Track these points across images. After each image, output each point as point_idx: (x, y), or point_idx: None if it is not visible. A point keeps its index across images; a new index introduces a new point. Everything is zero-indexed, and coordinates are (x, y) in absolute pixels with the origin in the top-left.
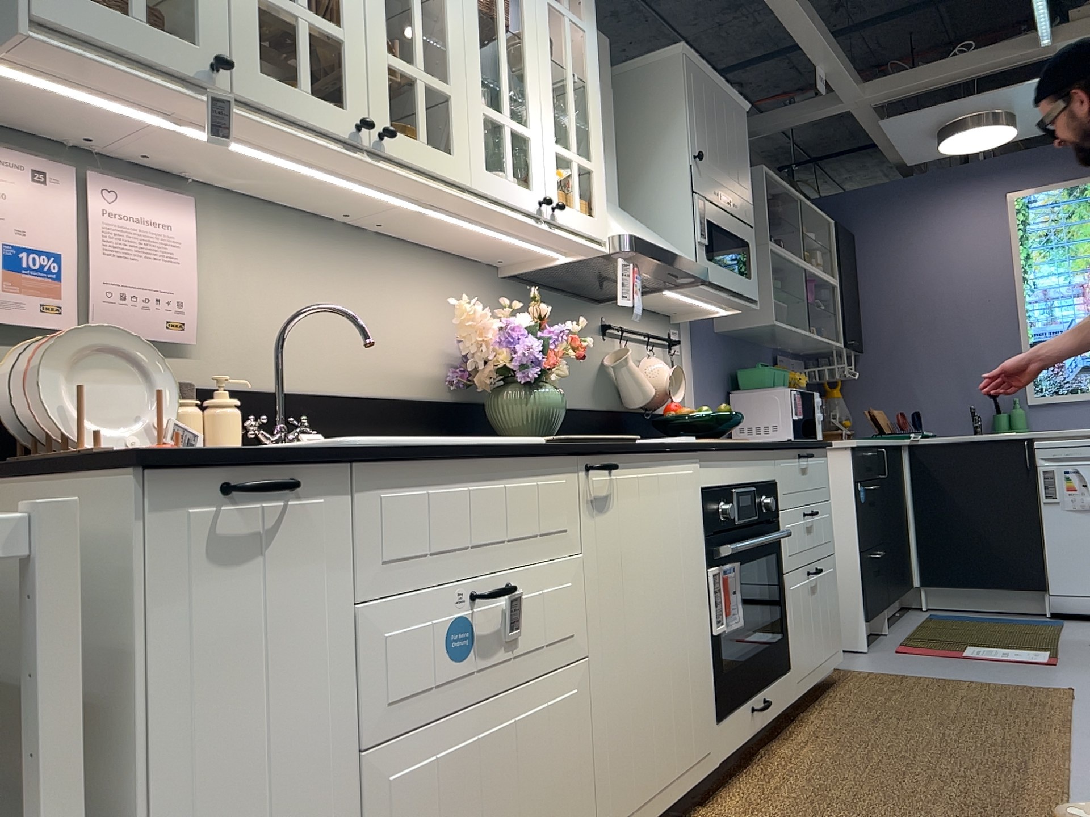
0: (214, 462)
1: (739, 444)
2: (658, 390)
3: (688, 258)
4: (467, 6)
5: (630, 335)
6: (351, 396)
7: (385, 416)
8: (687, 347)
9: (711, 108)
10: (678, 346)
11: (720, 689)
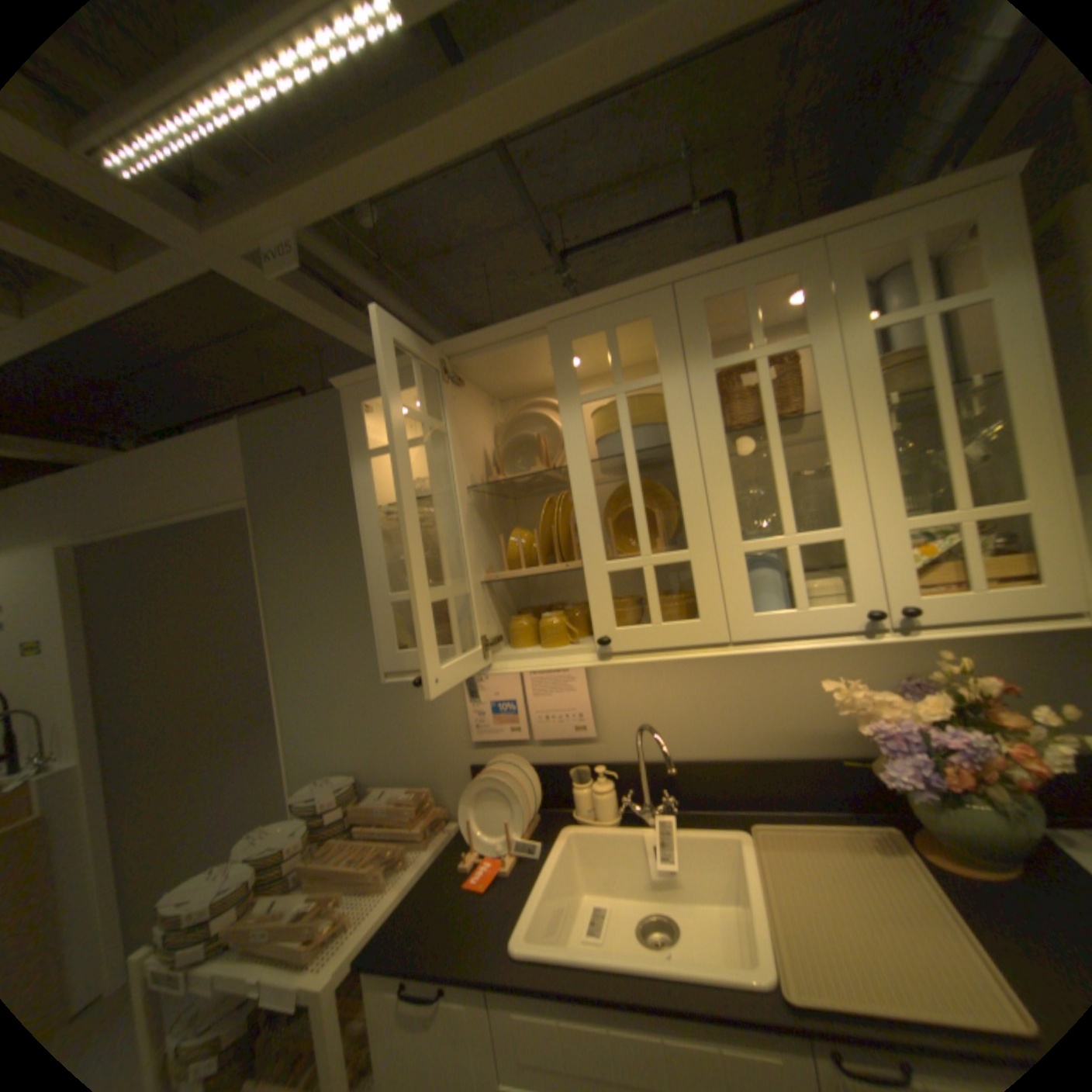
0: (391, 979)
1: None
2: None
3: None
4: (707, 447)
5: None
6: (739, 762)
7: (782, 779)
8: None
9: None
10: None
11: None
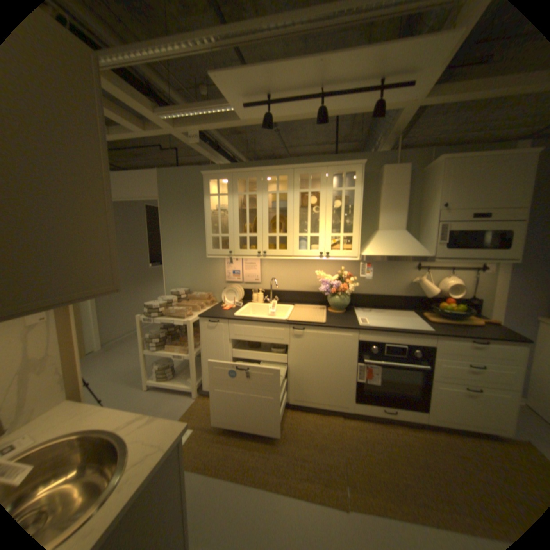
0: (207, 318)
1: (391, 331)
2: (448, 291)
3: (417, 254)
4: (295, 210)
5: (440, 268)
6: (295, 291)
7: (305, 295)
8: (503, 269)
9: (473, 173)
10: (490, 269)
11: (360, 396)
